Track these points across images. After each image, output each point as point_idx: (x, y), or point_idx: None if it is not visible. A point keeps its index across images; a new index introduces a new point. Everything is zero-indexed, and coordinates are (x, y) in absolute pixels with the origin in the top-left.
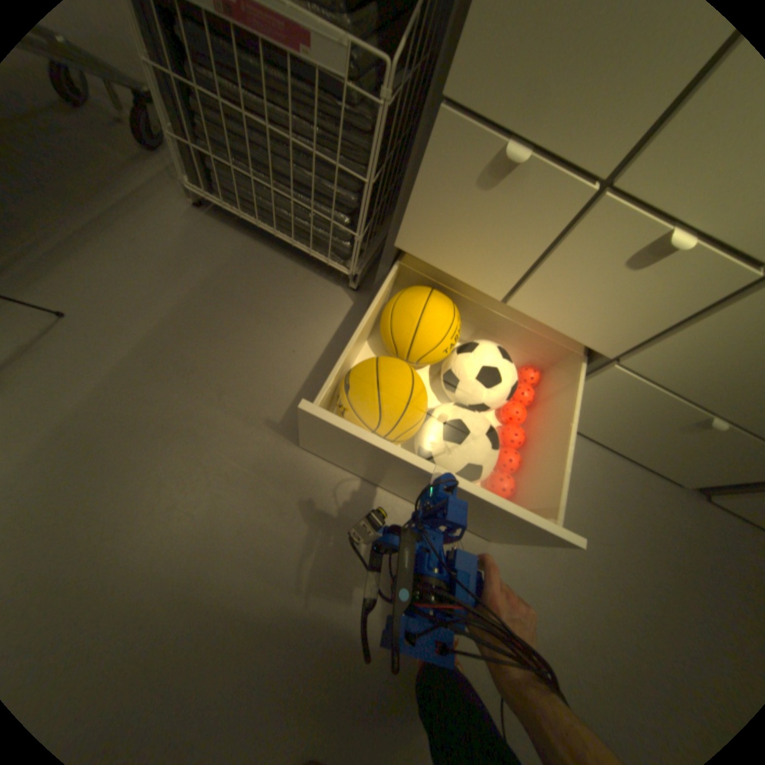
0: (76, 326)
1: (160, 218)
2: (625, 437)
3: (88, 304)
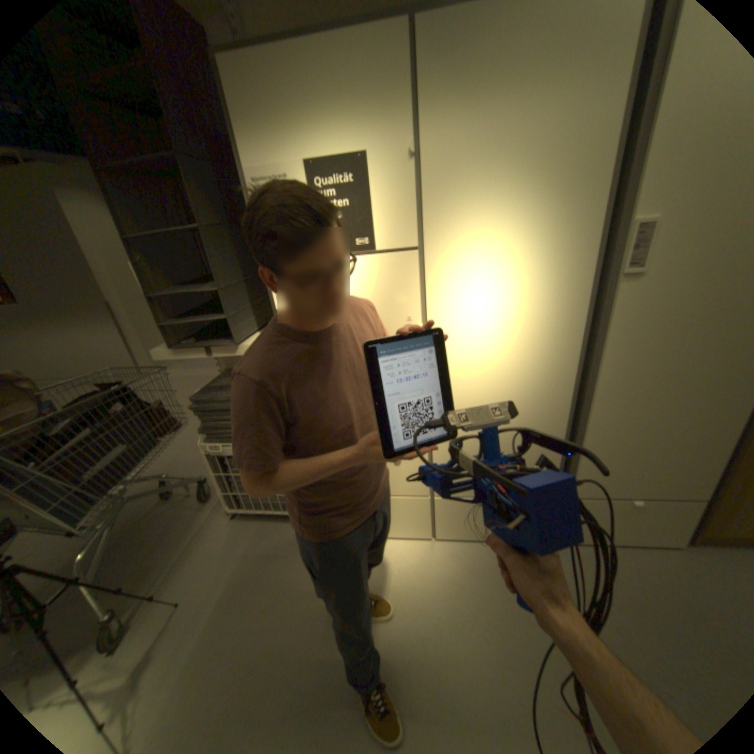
0: (184, 608)
1: (215, 534)
2: (482, 530)
3: (188, 594)
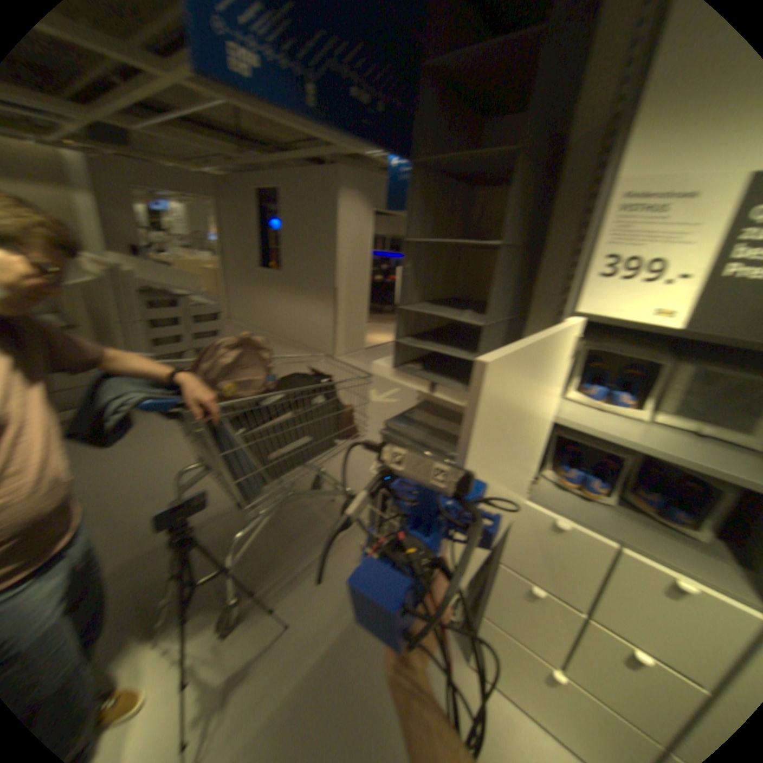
0: (289, 638)
1: (342, 564)
2: None
3: (297, 622)
